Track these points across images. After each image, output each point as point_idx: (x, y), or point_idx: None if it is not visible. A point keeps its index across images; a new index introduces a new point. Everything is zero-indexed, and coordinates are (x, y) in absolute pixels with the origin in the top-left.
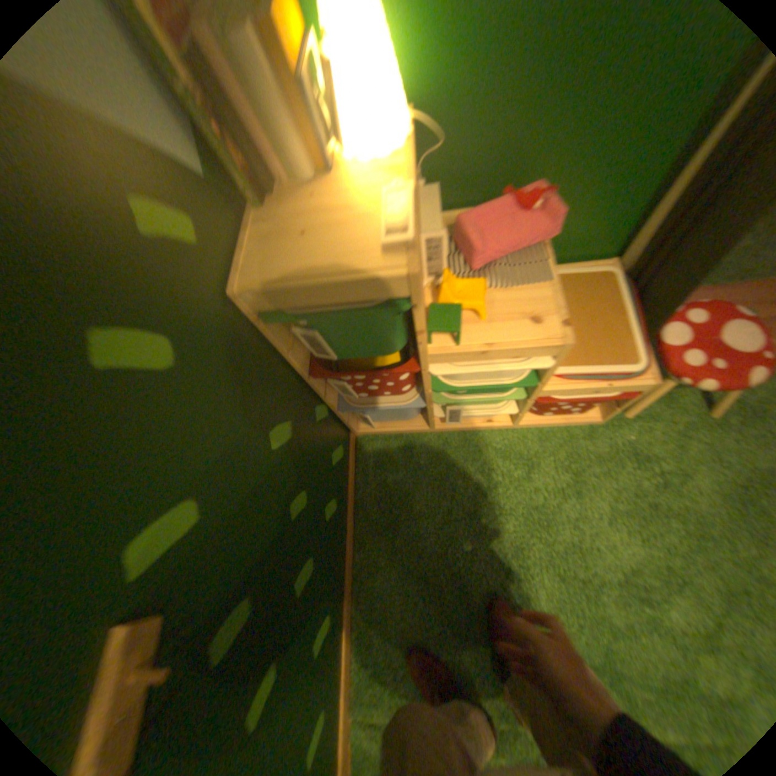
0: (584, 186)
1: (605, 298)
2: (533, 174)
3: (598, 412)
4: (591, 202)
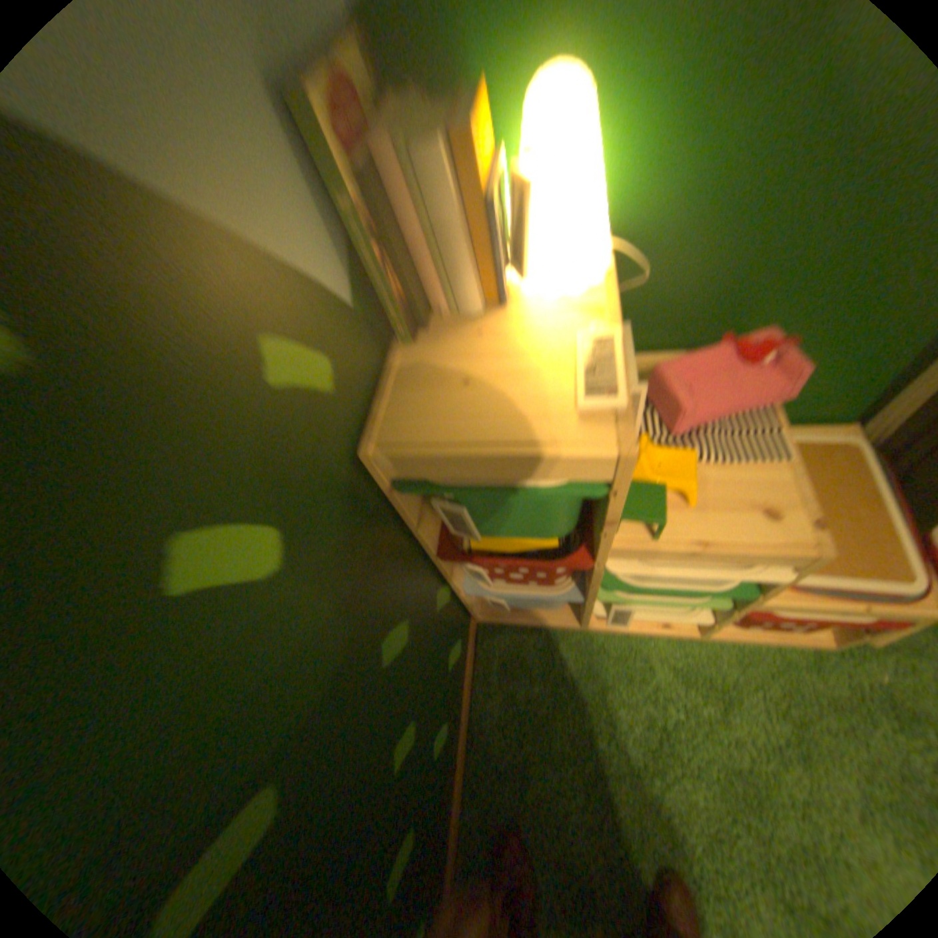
0: (822, 336)
1: (848, 480)
2: (753, 319)
3: (827, 632)
4: (829, 355)
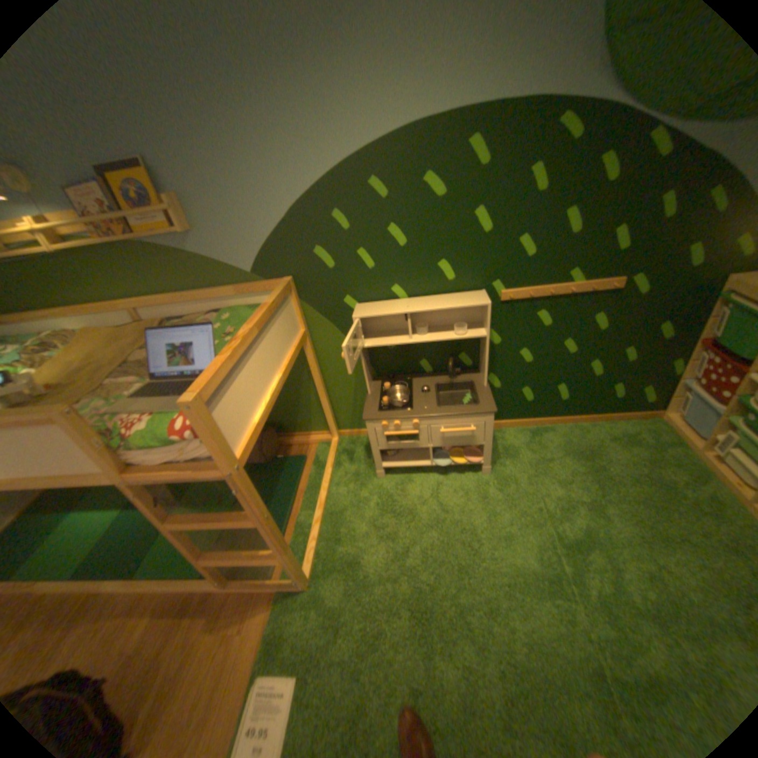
0: None
1: None
2: None
3: None
4: None
